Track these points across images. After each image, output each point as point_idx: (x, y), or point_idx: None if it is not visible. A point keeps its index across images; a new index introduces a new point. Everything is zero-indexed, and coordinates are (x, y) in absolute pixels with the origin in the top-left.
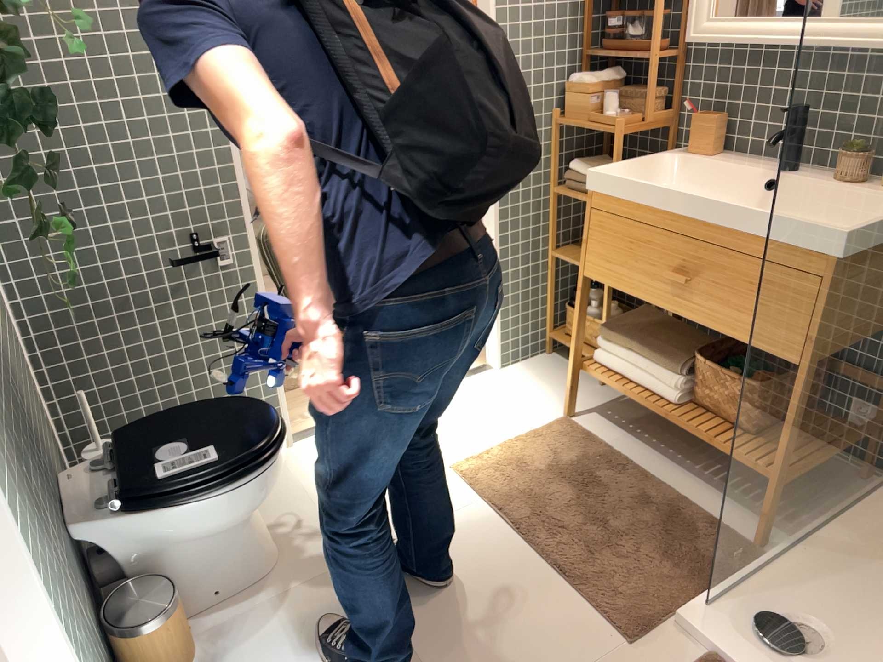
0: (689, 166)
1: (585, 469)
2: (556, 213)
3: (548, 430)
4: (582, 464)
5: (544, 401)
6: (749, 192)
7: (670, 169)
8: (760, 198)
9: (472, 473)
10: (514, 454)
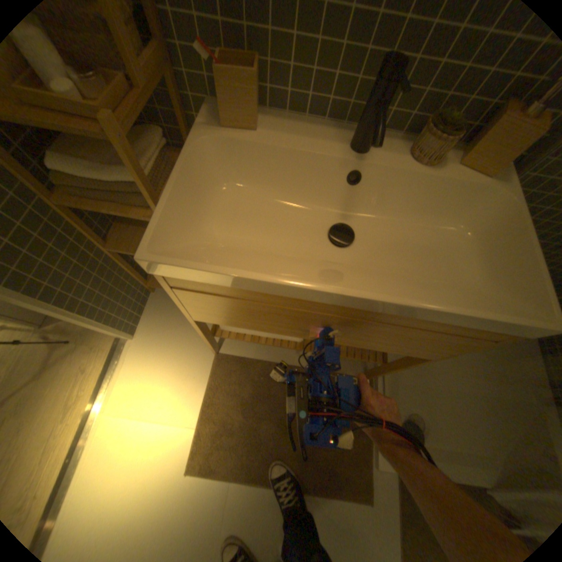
0: (231, 146)
1: (261, 397)
2: (71, 215)
3: (214, 380)
4: (256, 394)
5: (188, 348)
6: (320, 177)
7: (212, 158)
8: (335, 183)
9: (200, 466)
10: (212, 424)
